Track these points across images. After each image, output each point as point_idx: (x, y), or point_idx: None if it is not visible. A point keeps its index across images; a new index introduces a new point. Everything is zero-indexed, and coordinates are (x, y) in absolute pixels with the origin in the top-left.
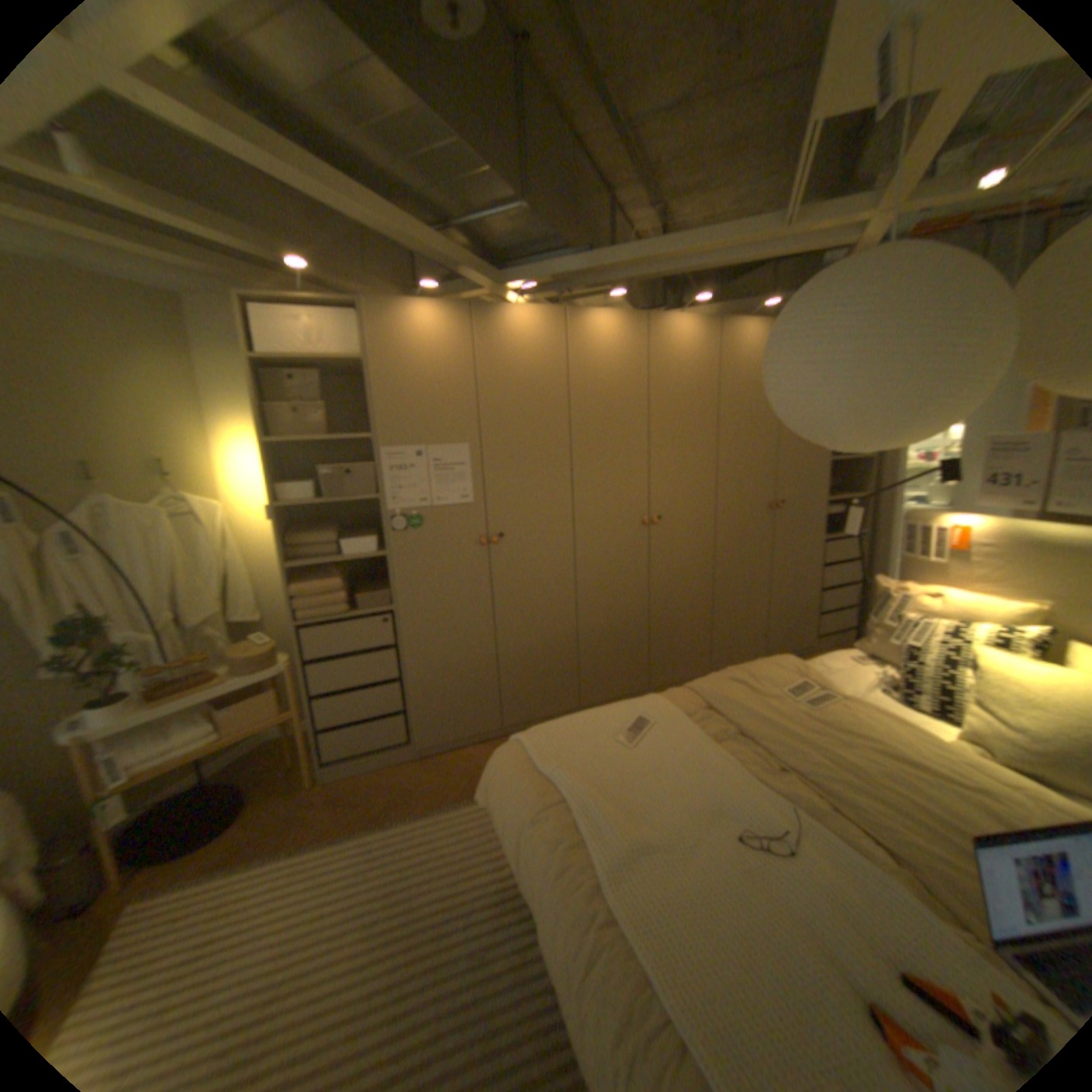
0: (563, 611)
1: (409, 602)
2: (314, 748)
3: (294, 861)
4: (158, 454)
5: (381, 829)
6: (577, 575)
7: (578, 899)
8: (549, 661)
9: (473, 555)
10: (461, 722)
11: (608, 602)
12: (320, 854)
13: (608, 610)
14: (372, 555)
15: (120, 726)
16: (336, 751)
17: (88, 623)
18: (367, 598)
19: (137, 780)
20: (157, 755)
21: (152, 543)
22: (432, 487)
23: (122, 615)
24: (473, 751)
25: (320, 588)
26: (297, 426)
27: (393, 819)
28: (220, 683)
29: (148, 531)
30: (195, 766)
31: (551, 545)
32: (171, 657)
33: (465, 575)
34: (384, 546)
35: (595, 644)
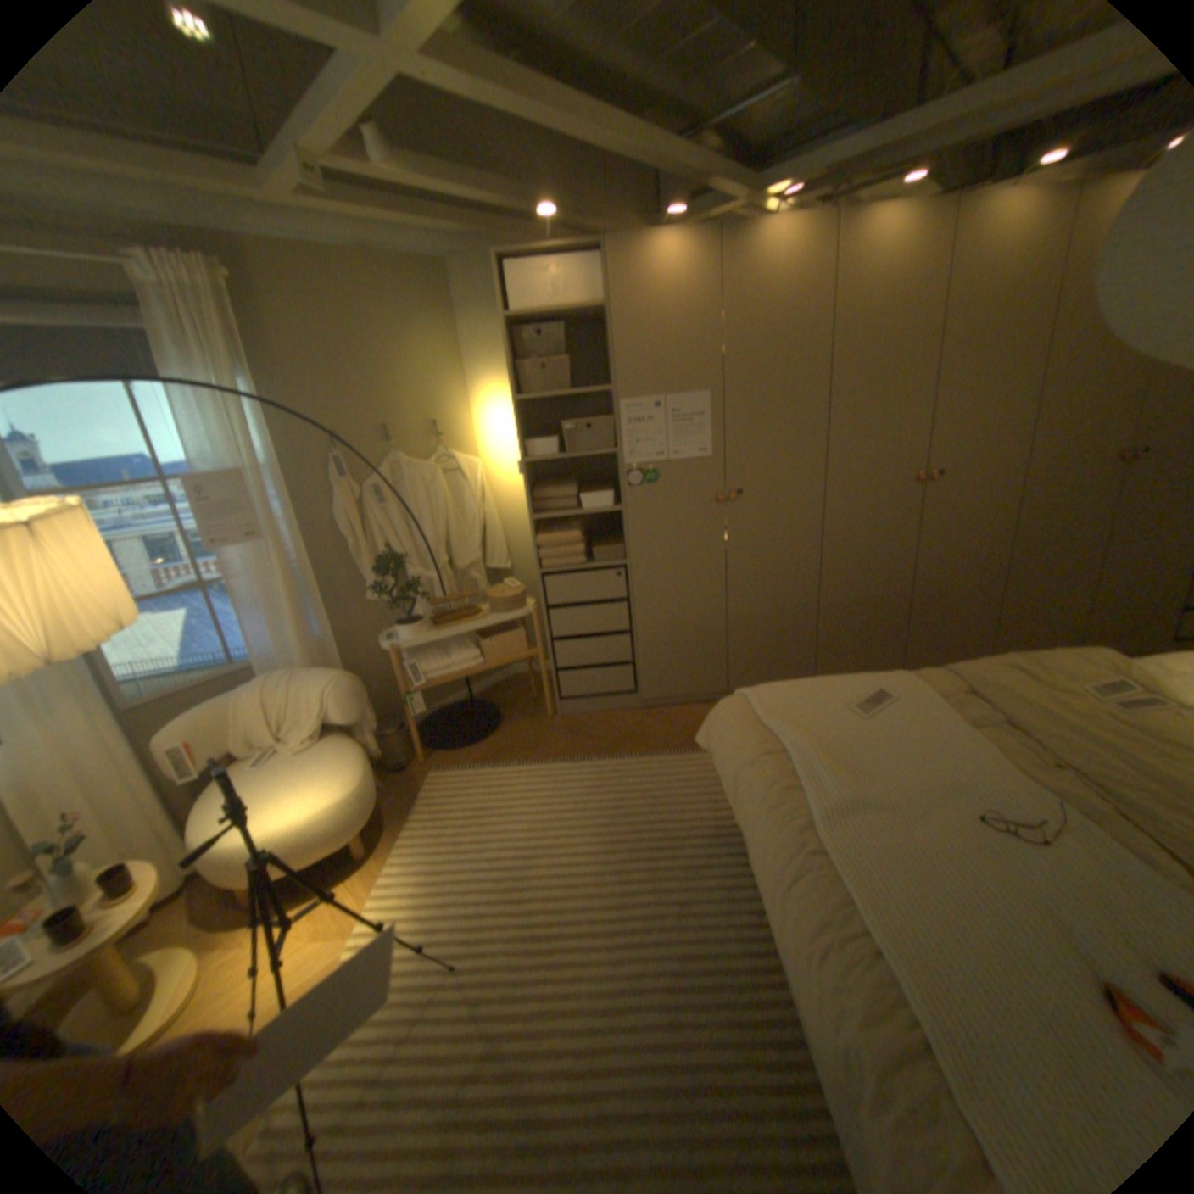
0: (805, 577)
1: (643, 557)
2: (557, 682)
3: (543, 767)
4: (435, 415)
5: (612, 757)
6: (826, 539)
7: (791, 829)
8: (785, 630)
9: (709, 512)
10: (687, 679)
11: (862, 572)
12: (563, 766)
13: (861, 581)
14: (610, 509)
15: (421, 640)
16: (575, 688)
17: (397, 557)
18: (604, 551)
19: (433, 683)
20: (445, 666)
21: (434, 495)
22: (671, 439)
23: (416, 554)
24: (698, 708)
25: (564, 539)
26: (546, 381)
27: (622, 752)
28: (486, 616)
29: (431, 484)
30: (468, 682)
31: (798, 503)
32: (450, 592)
33: (700, 533)
34: (621, 501)
35: (840, 617)
